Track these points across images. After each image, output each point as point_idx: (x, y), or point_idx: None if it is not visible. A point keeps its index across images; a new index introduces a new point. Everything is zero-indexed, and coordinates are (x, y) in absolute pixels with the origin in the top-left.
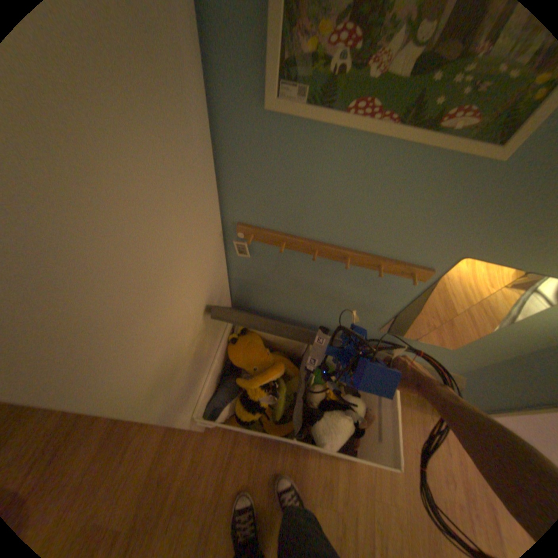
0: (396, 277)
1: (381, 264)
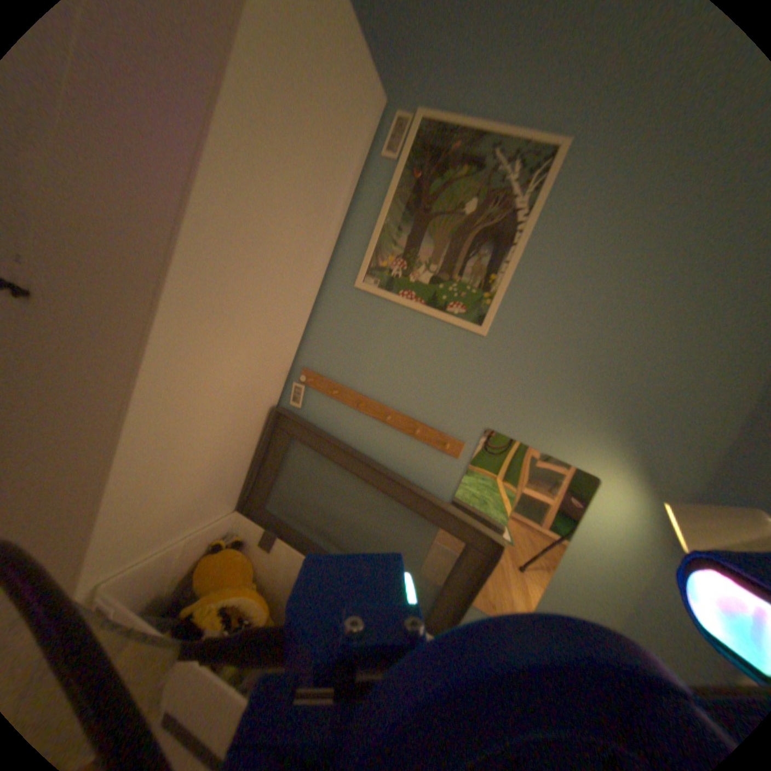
0: (432, 454)
1: (416, 429)
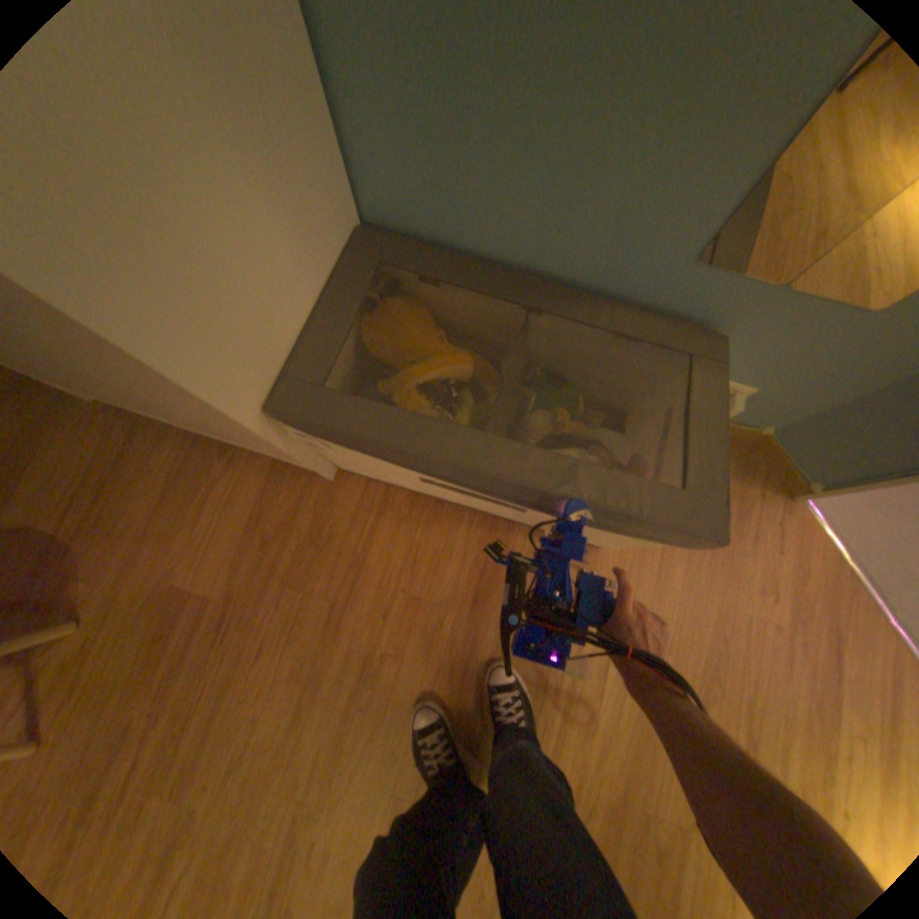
0: None
1: None
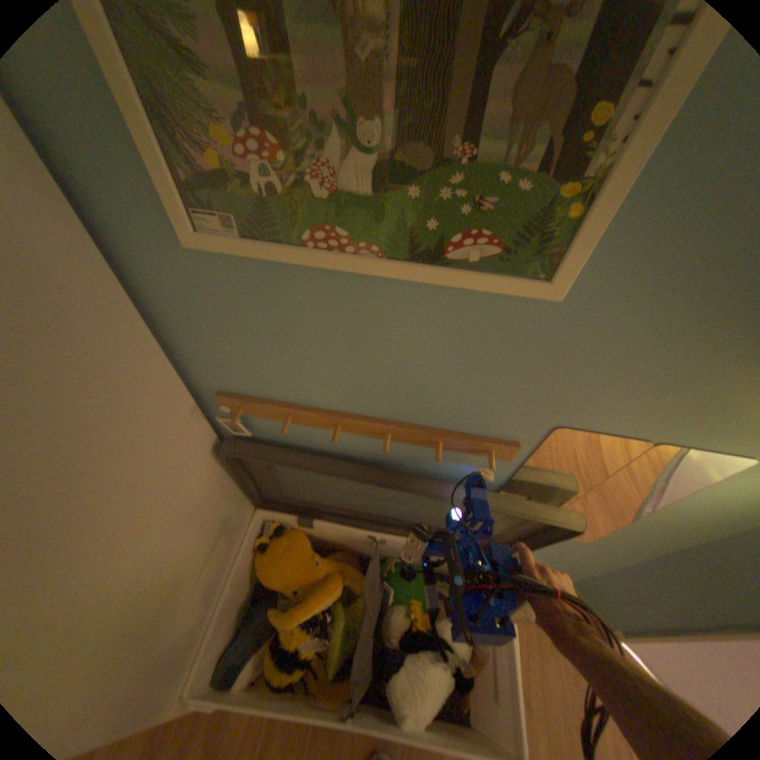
0: (470, 454)
1: (438, 441)
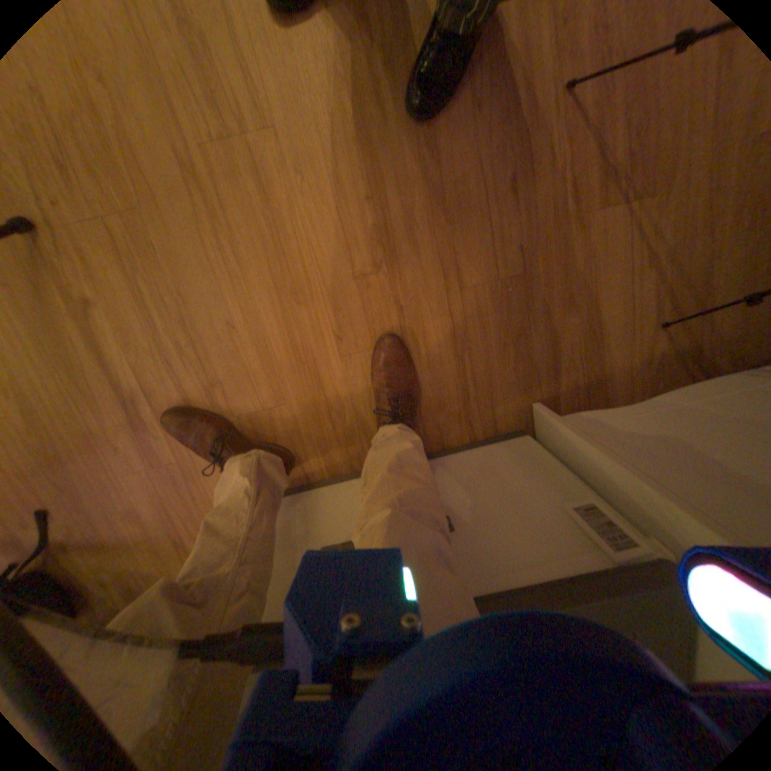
0: None
1: None
